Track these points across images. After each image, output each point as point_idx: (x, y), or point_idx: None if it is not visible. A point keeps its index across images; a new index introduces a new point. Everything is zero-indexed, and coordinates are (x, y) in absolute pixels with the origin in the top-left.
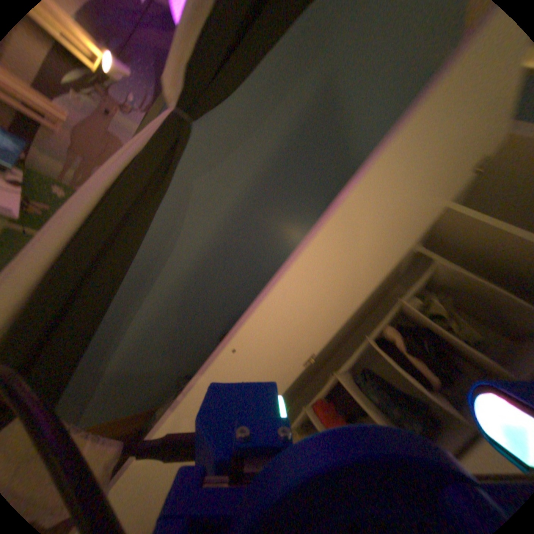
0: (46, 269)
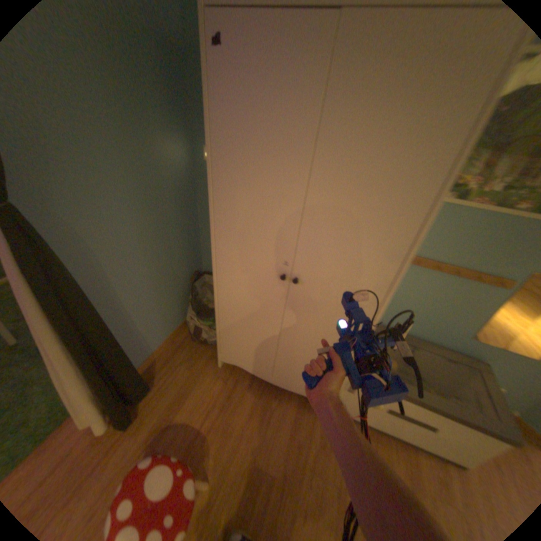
0: (43, 320)
